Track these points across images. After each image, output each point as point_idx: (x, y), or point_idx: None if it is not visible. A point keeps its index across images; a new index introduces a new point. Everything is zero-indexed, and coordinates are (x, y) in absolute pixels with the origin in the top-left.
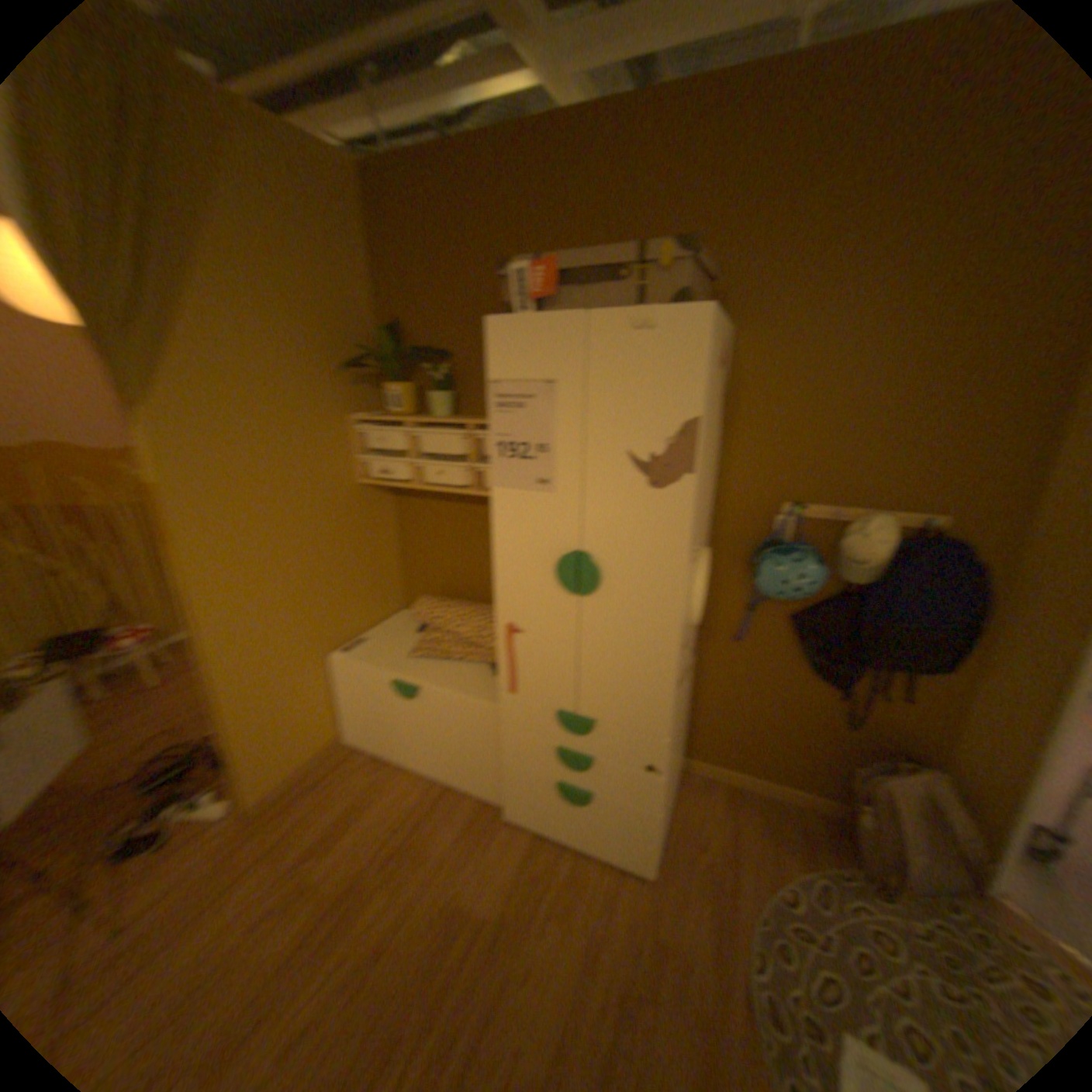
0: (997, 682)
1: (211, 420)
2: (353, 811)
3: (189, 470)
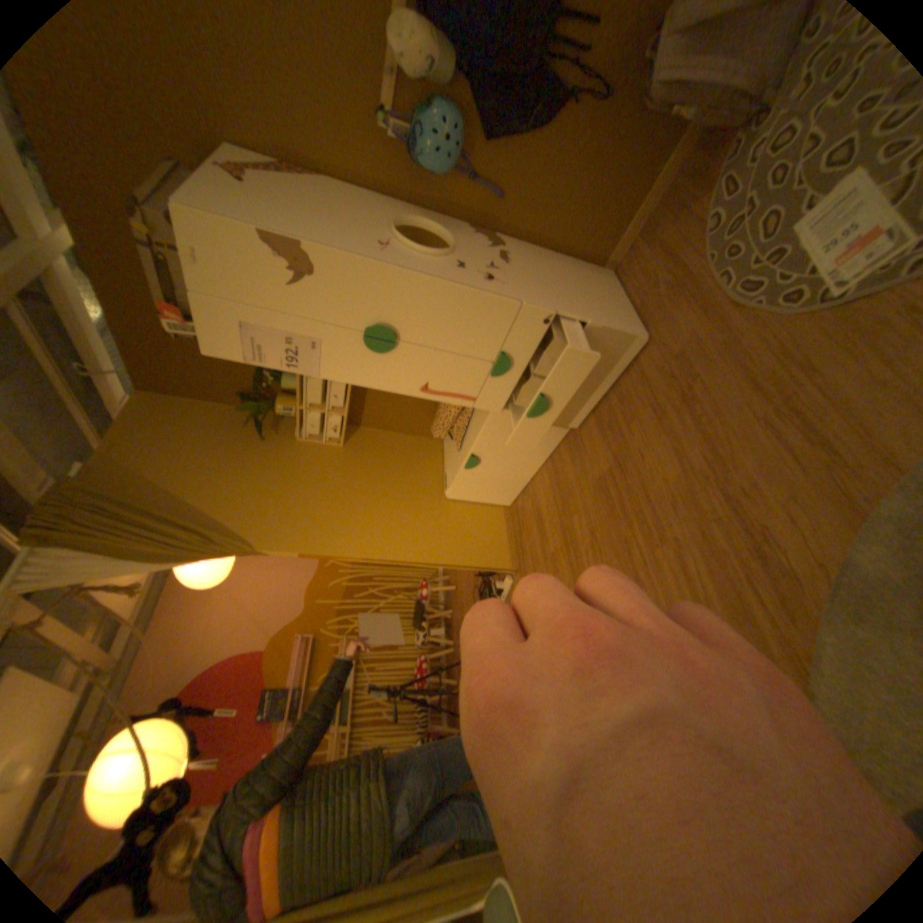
0: None
1: (274, 513)
2: (538, 512)
3: (298, 531)
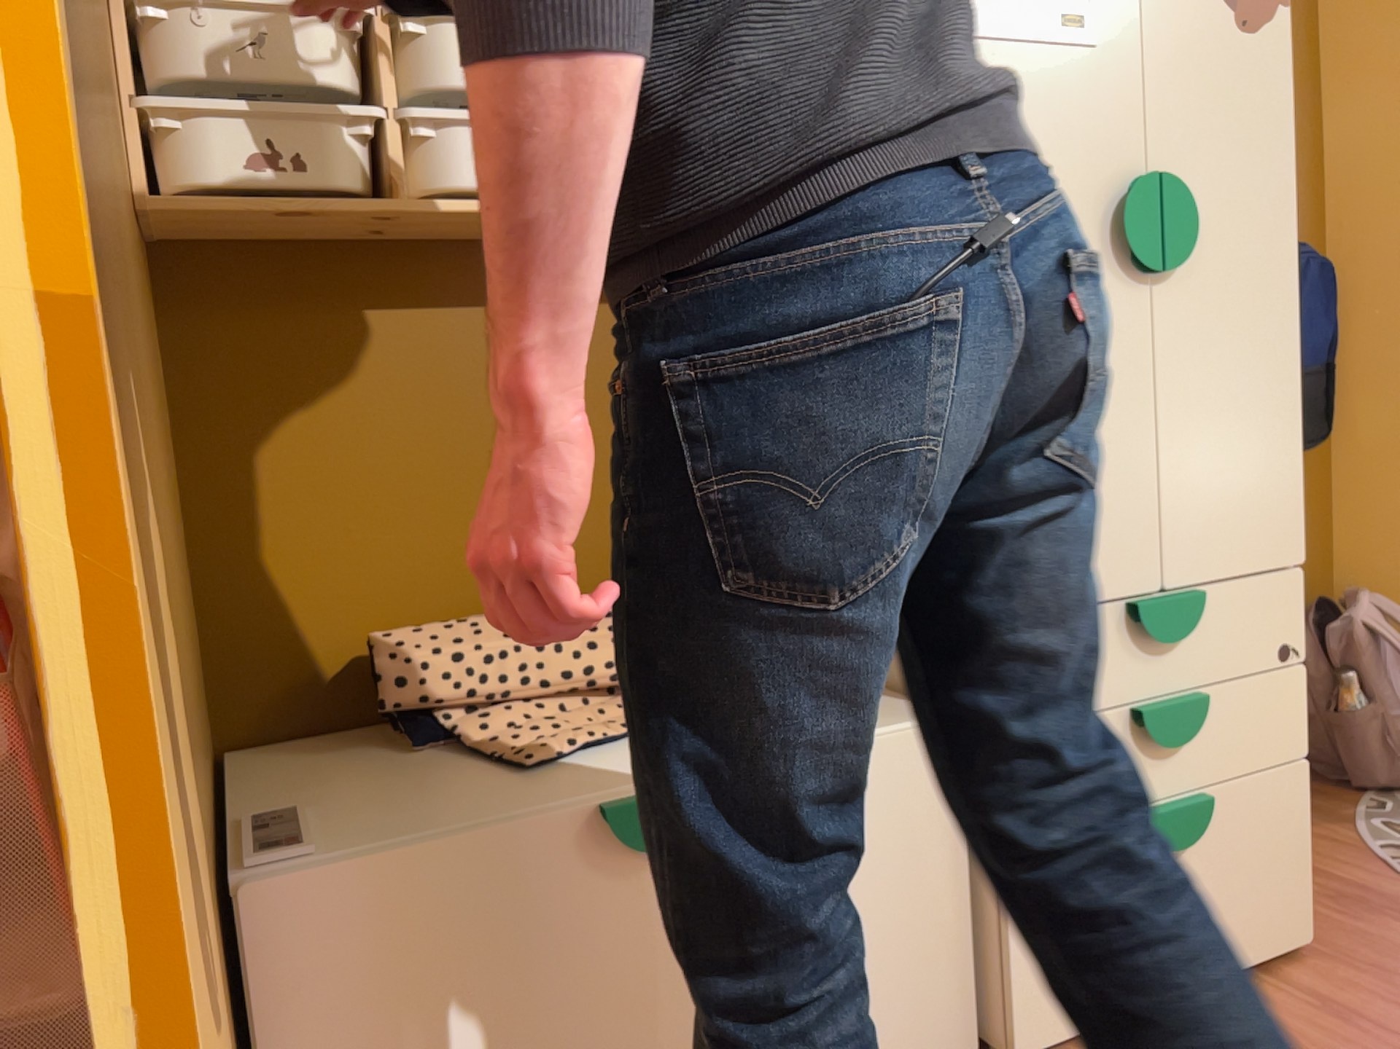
0: (1352, 433)
1: None
2: None
3: None
